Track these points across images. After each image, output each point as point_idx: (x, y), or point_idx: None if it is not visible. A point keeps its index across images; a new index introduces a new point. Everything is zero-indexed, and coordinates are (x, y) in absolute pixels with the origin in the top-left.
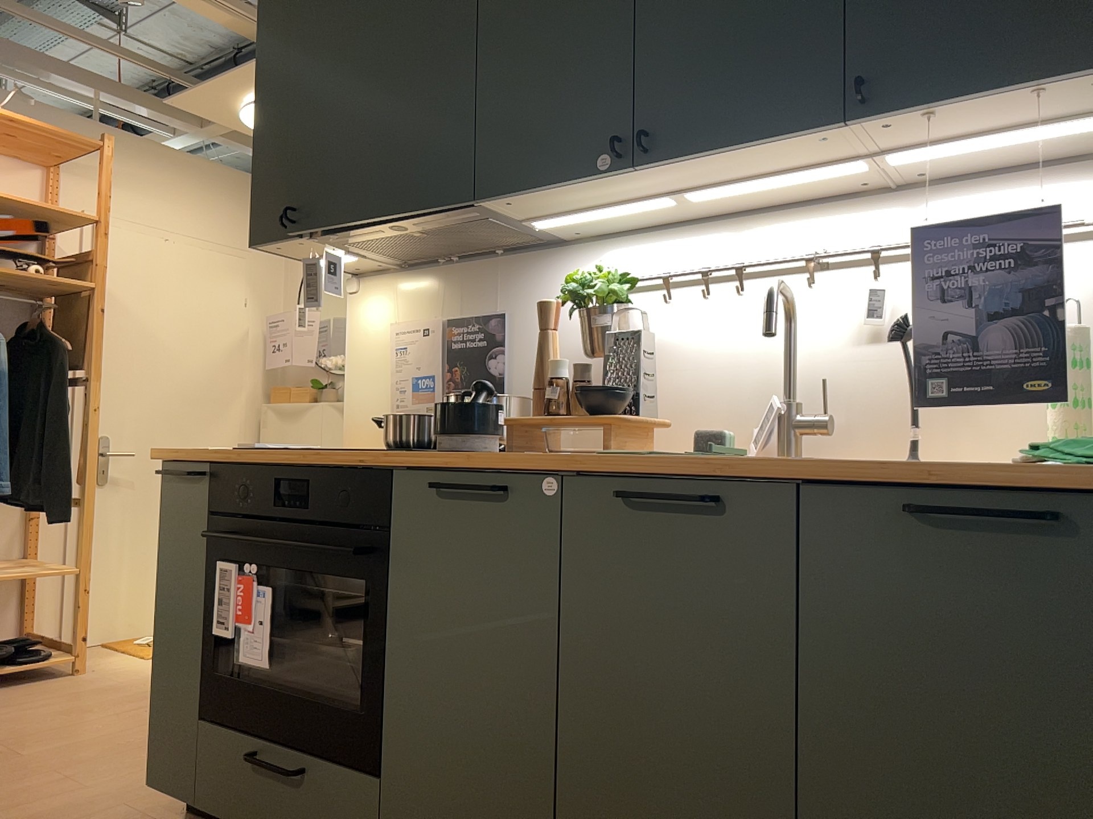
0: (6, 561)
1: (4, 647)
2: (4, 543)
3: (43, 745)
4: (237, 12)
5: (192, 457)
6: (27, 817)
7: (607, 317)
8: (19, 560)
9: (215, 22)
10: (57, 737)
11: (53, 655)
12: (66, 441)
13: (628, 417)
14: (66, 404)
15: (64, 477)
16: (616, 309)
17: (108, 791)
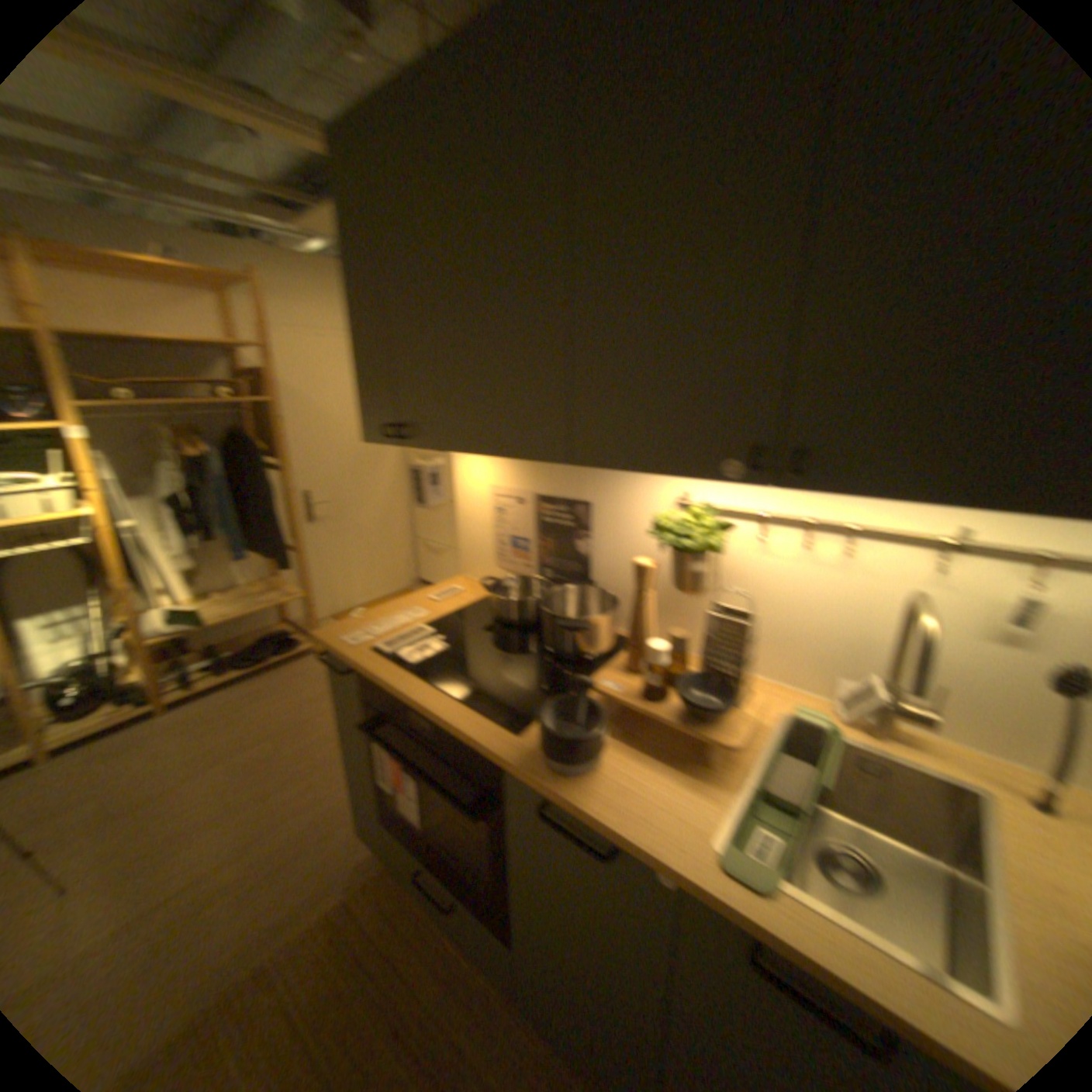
0: (257, 582)
1: (266, 646)
2: (253, 571)
3: (294, 743)
4: (317, 134)
5: (335, 657)
6: (284, 839)
7: (698, 563)
8: (265, 581)
9: (299, 147)
10: (303, 733)
11: (298, 644)
12: (271, 518)
13: (730, 727)
14: (264, 493)
15: (276, 543)
16: (707, 553)
17: (334, 803)
